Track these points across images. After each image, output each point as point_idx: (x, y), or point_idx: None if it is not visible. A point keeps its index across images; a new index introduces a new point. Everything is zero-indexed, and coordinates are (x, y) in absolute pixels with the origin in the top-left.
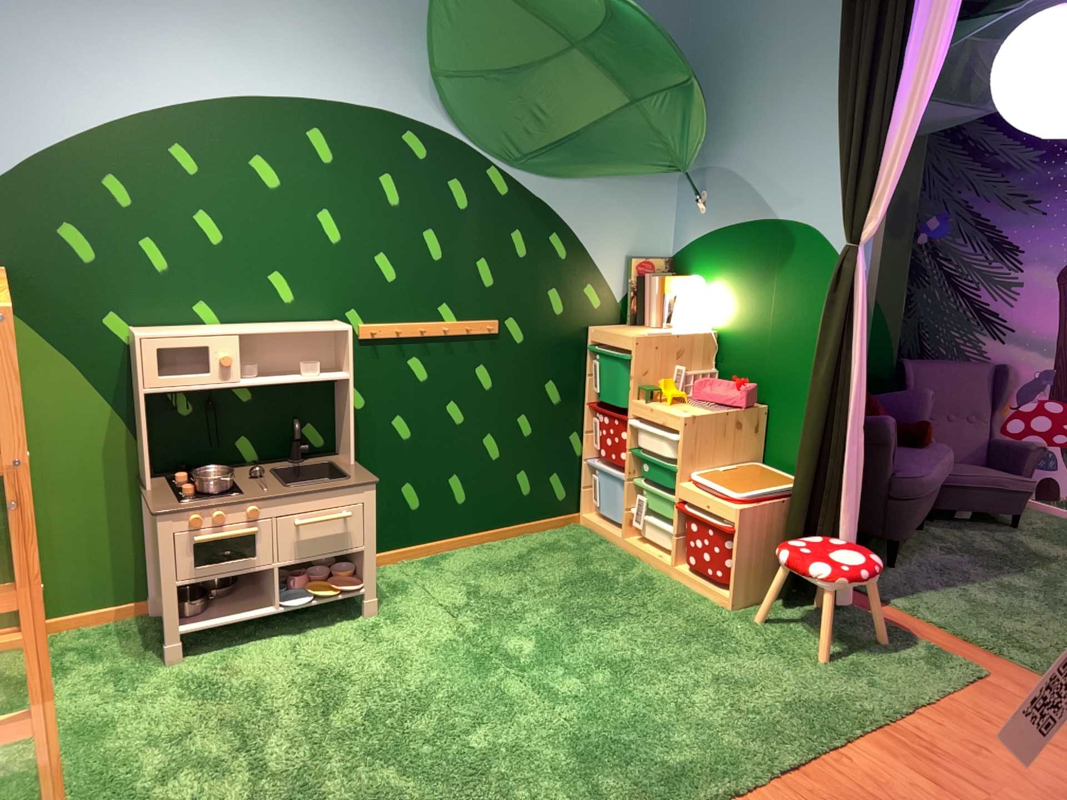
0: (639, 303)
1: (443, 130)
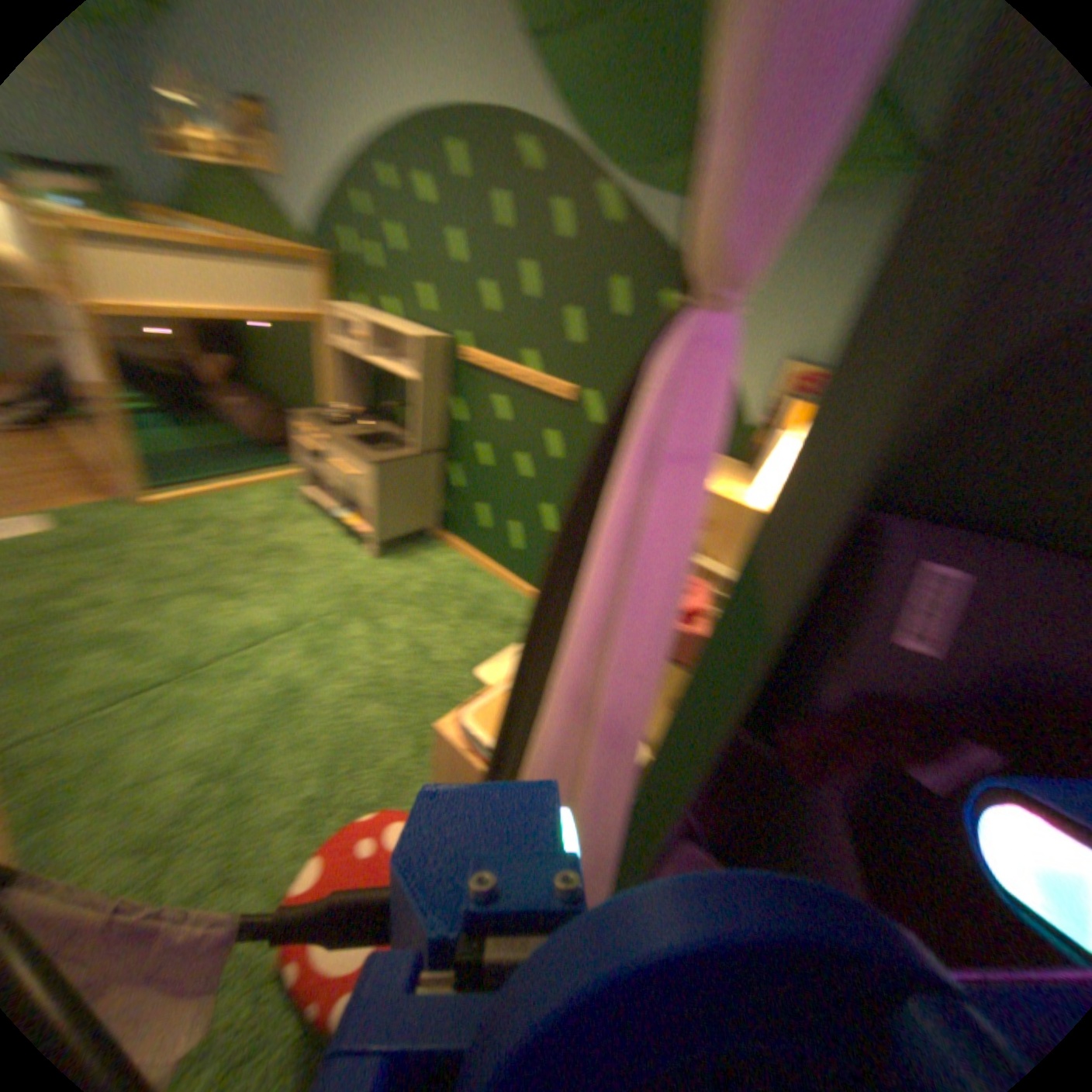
0: (774, 436)
1: (554, 116)
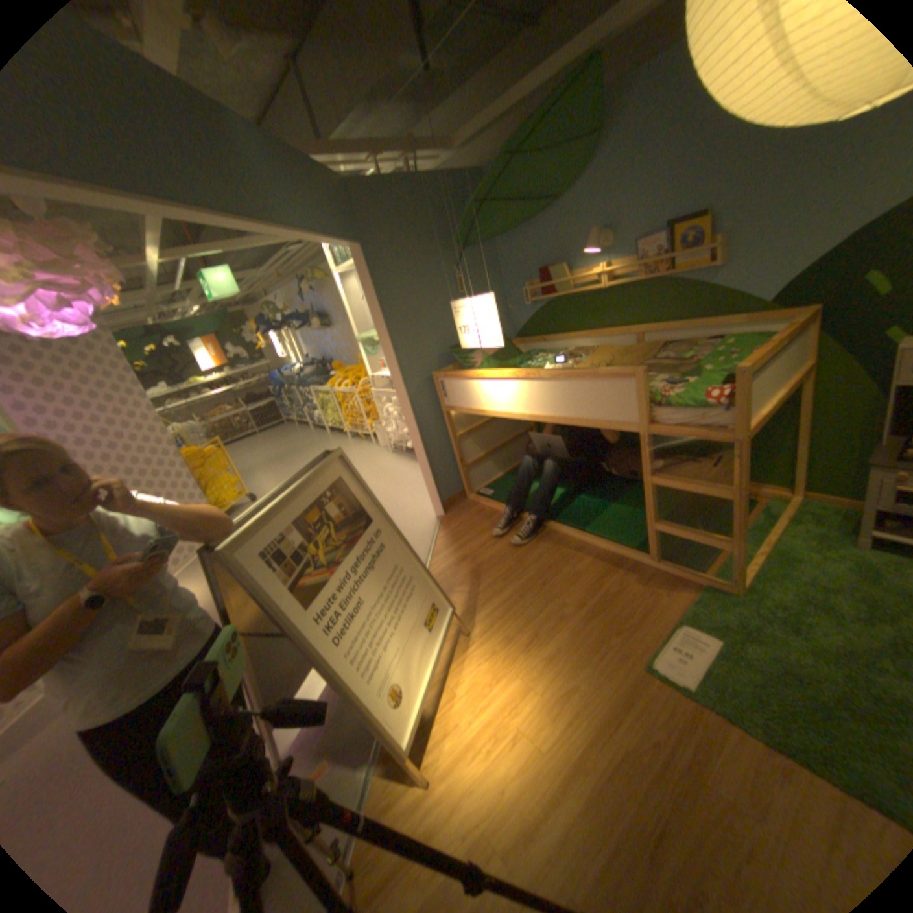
0: None
1: None
